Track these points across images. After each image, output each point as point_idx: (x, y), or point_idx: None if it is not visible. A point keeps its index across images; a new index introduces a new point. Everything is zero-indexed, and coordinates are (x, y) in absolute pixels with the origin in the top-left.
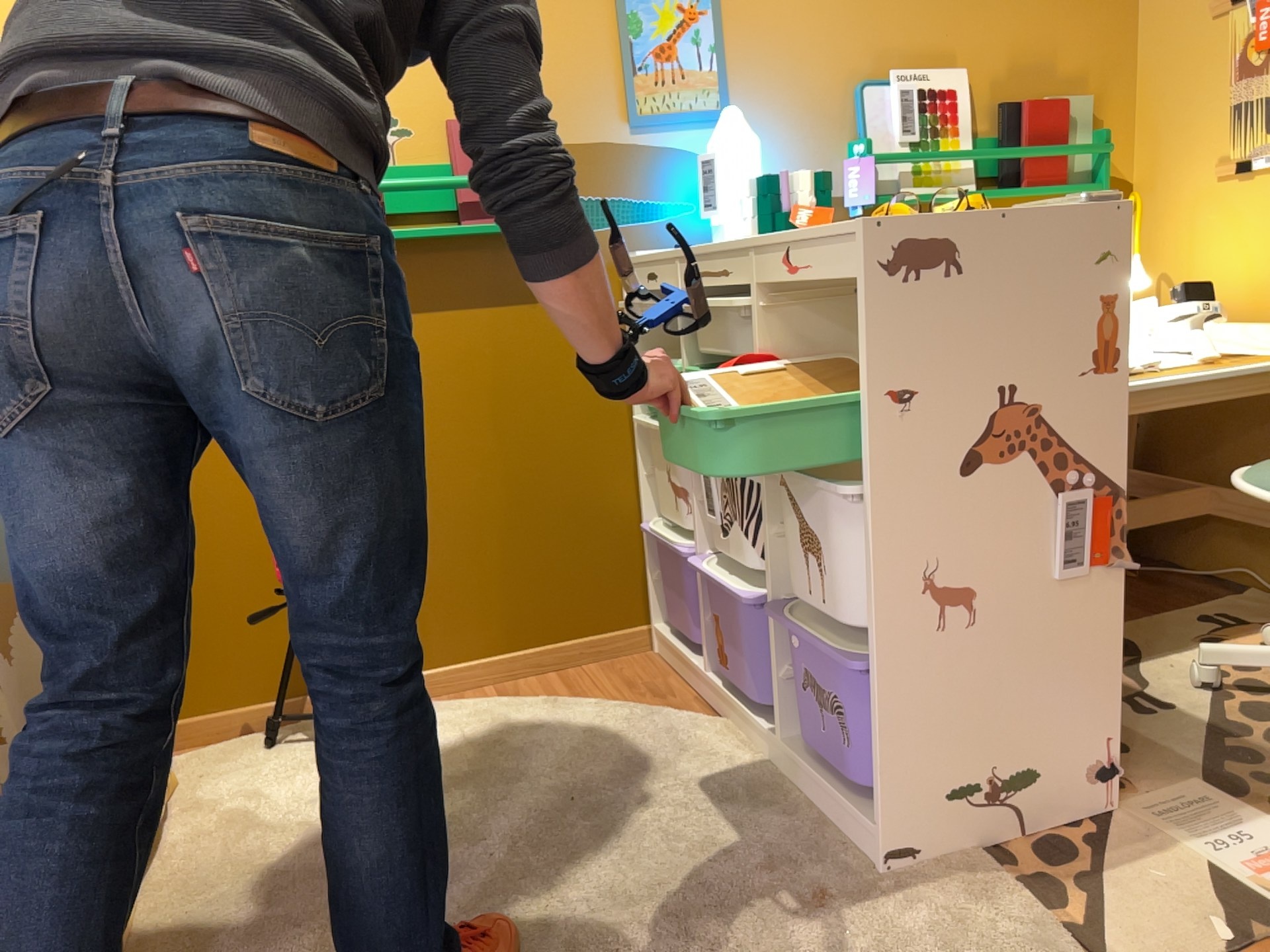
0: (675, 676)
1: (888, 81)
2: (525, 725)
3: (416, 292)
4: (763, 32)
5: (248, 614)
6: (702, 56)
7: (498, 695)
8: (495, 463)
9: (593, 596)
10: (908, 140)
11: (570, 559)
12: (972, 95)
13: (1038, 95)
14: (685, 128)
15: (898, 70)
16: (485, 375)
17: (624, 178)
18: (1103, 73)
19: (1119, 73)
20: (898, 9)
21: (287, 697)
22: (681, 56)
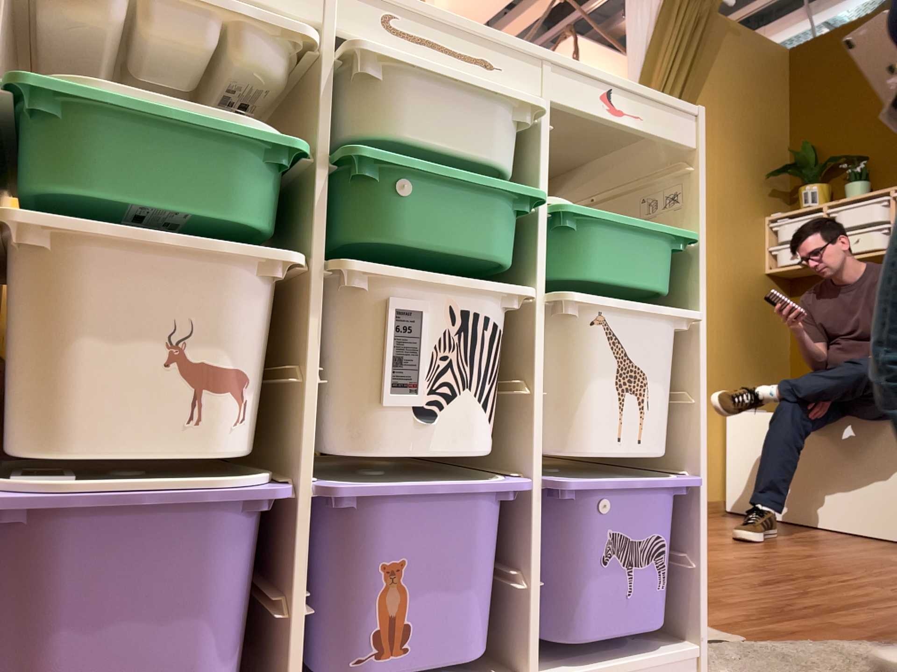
0: None
1: None
2: None
3: None
4: None
5: None
6: None
7: None
8: None
9: None
10: None
11: None
12: None
13: None
14: None
15: None
16: None
17: None
18: None
19: None
20: None
21: None
22: None
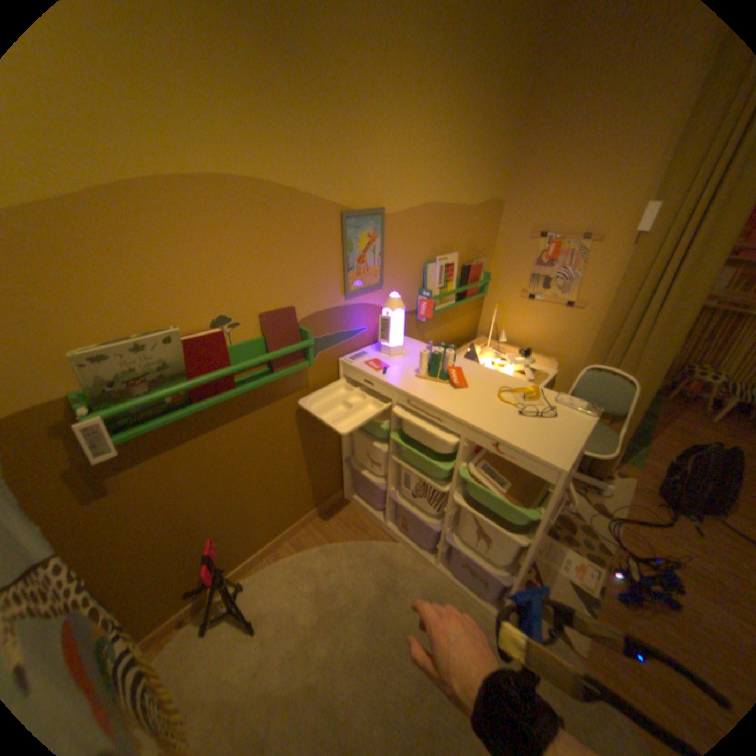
0: (363, 515)
1: (435, 261)
2: (323, 573)
3: (246, 405)
4: (397, 243)
5: (171, 582)
6: (375, 258)
7: (295, 549)
8: (286, 462)
9: (323, 490)
10: (440, 286)
11: (315, 482)
12: (457, 263)
13: (472, 258)
14: (366, 294)
15: (437, 254)
16: (281, 429)
17: (341, 322)
18: (488, 247)
19: (491, 246)
20: (441, 227)
21: (197, 599)
22: (368, 259)
